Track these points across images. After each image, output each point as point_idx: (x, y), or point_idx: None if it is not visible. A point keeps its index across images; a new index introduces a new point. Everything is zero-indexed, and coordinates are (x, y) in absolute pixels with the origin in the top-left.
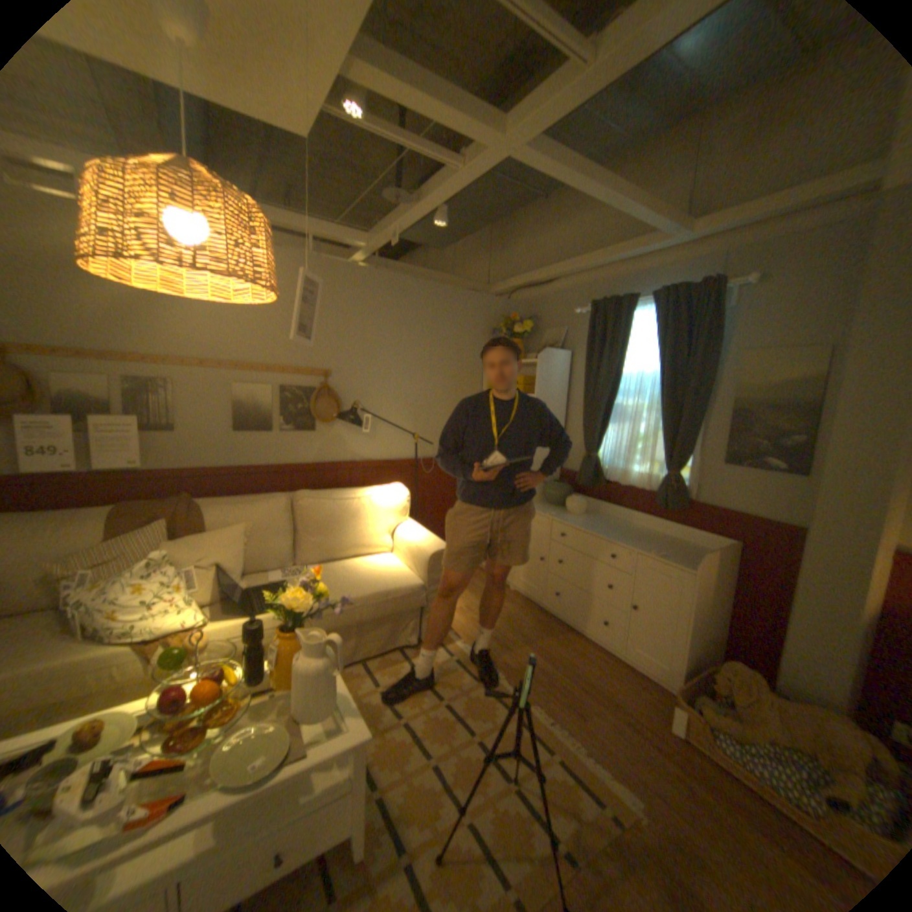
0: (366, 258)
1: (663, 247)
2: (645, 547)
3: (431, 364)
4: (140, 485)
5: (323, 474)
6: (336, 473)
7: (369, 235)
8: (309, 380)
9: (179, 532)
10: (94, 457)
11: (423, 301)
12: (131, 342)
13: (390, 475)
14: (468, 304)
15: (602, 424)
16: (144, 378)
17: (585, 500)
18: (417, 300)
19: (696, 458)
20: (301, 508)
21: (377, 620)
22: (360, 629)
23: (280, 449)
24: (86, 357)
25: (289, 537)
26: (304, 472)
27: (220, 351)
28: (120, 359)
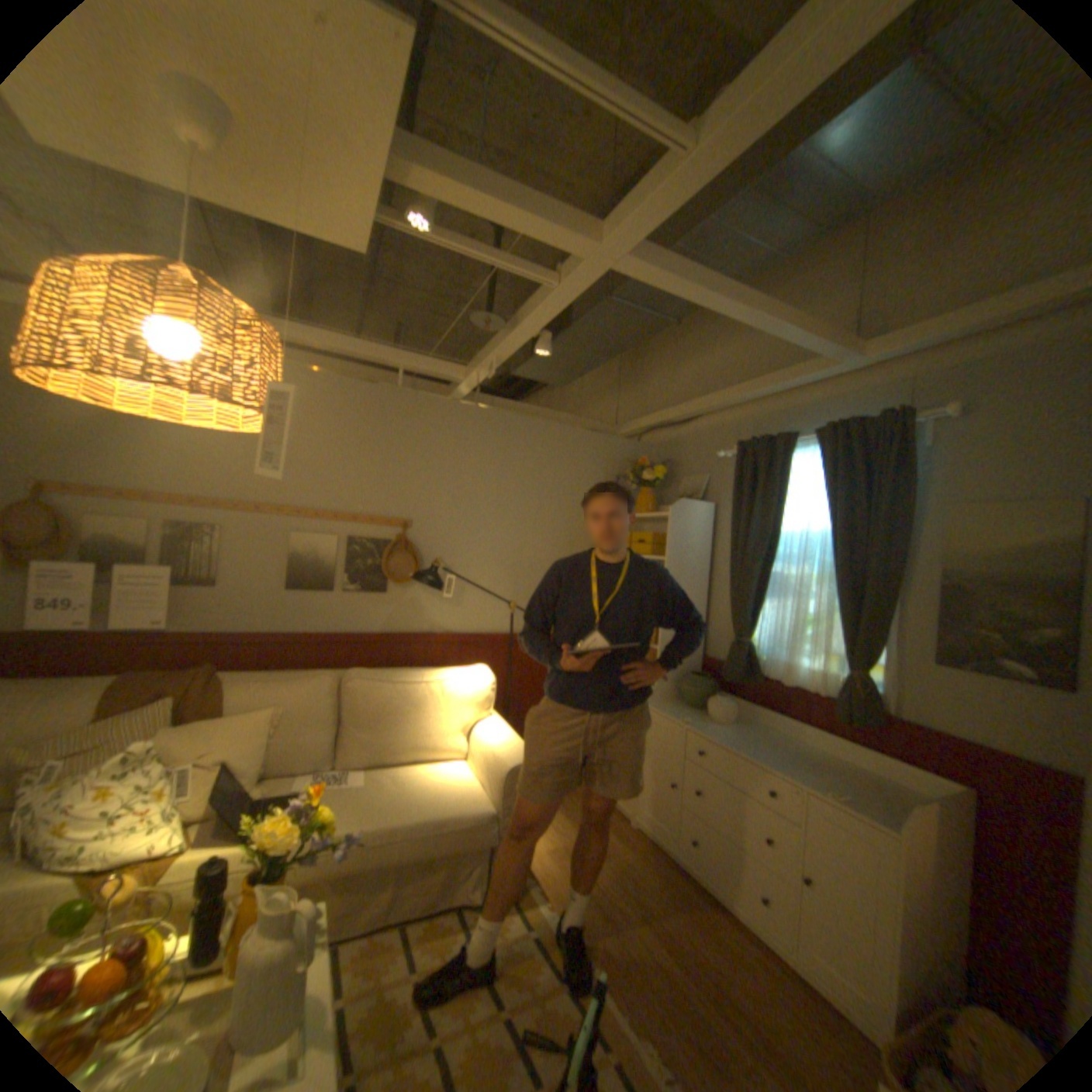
0: (467, 394)
1: (828, 375)
2: (821, 785)
3: (537, 516)
4: (166, 651)
5: (392, 648)
6: (409, 647)
7: (467, 368)
8: (385, 531)
9: (189, 716)
10: (113, 615)
11: (531, 442)
12: (182, 483)
13: (478, 654)
14: (587, 446)
15: (757, 599)
16: (190, 523)
17: (736, 704)
18: (524, 440)
19: (893, 653)
20: (350, 692)
21: (427, 863)
22: (401, 876)
23: (341, 613)
24: (129, 498)
25: (331, 730)
26: (367, 644)
27: (283, 495)
28: (167, 502)
